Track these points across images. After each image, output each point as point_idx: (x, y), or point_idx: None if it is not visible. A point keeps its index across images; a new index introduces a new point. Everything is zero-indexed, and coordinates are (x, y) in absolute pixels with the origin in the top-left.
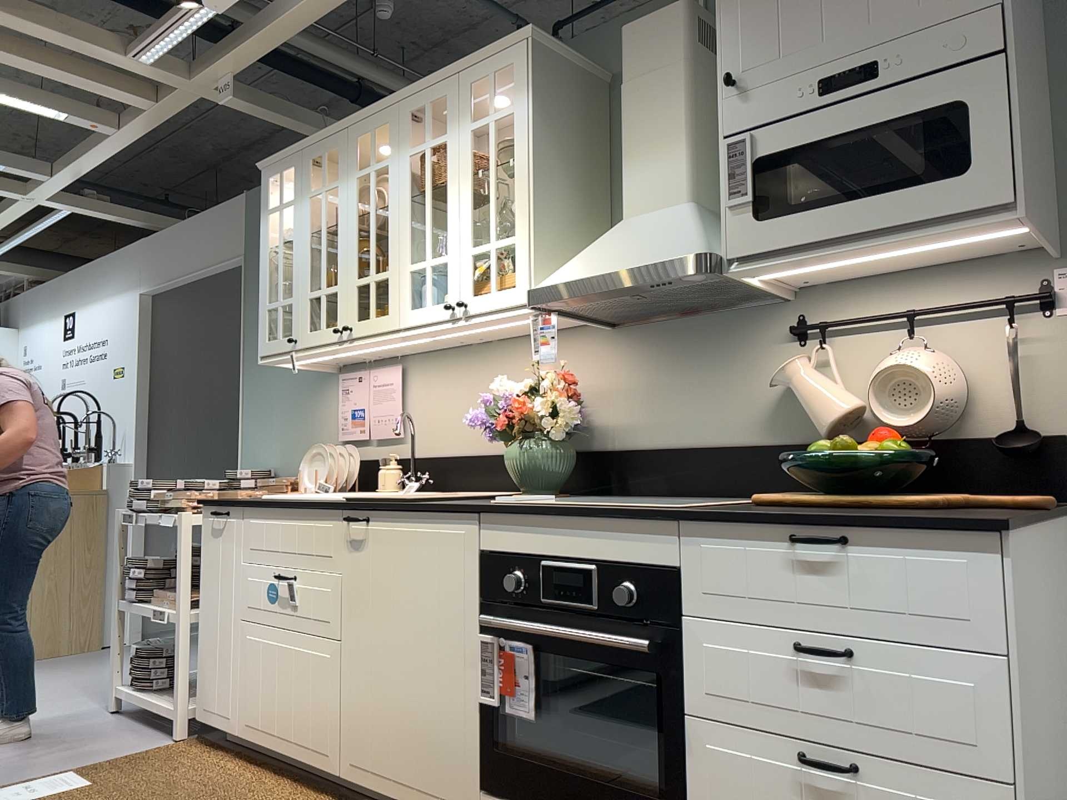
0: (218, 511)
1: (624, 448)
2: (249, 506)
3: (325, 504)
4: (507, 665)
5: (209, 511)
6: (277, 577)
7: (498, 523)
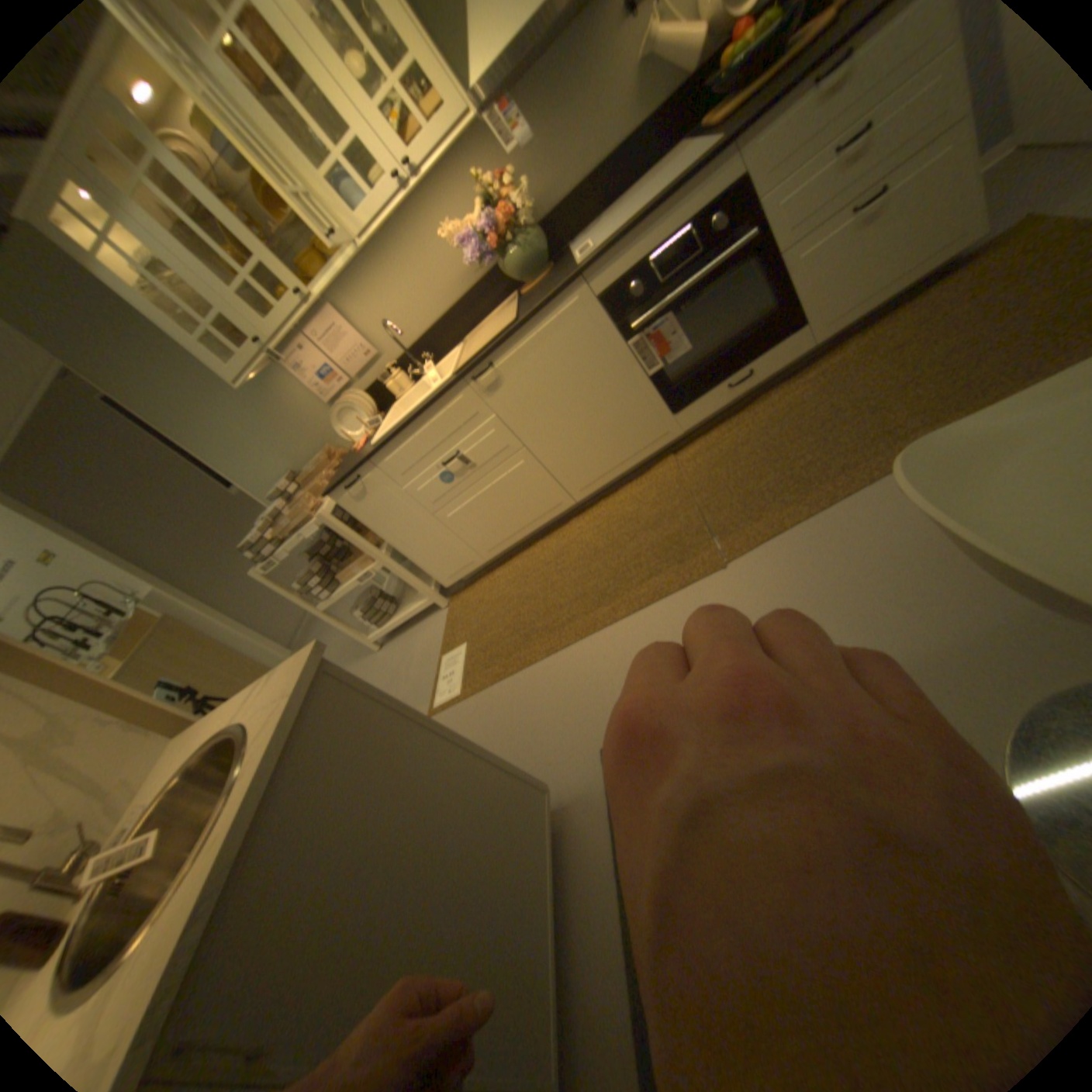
0: (349, 482)
1: (553, 205)
2: (378, 451)
3: (448, 385)
4: (658, 337)
5: (340, 491)
6: (448, 461)
7: (601, 264)
